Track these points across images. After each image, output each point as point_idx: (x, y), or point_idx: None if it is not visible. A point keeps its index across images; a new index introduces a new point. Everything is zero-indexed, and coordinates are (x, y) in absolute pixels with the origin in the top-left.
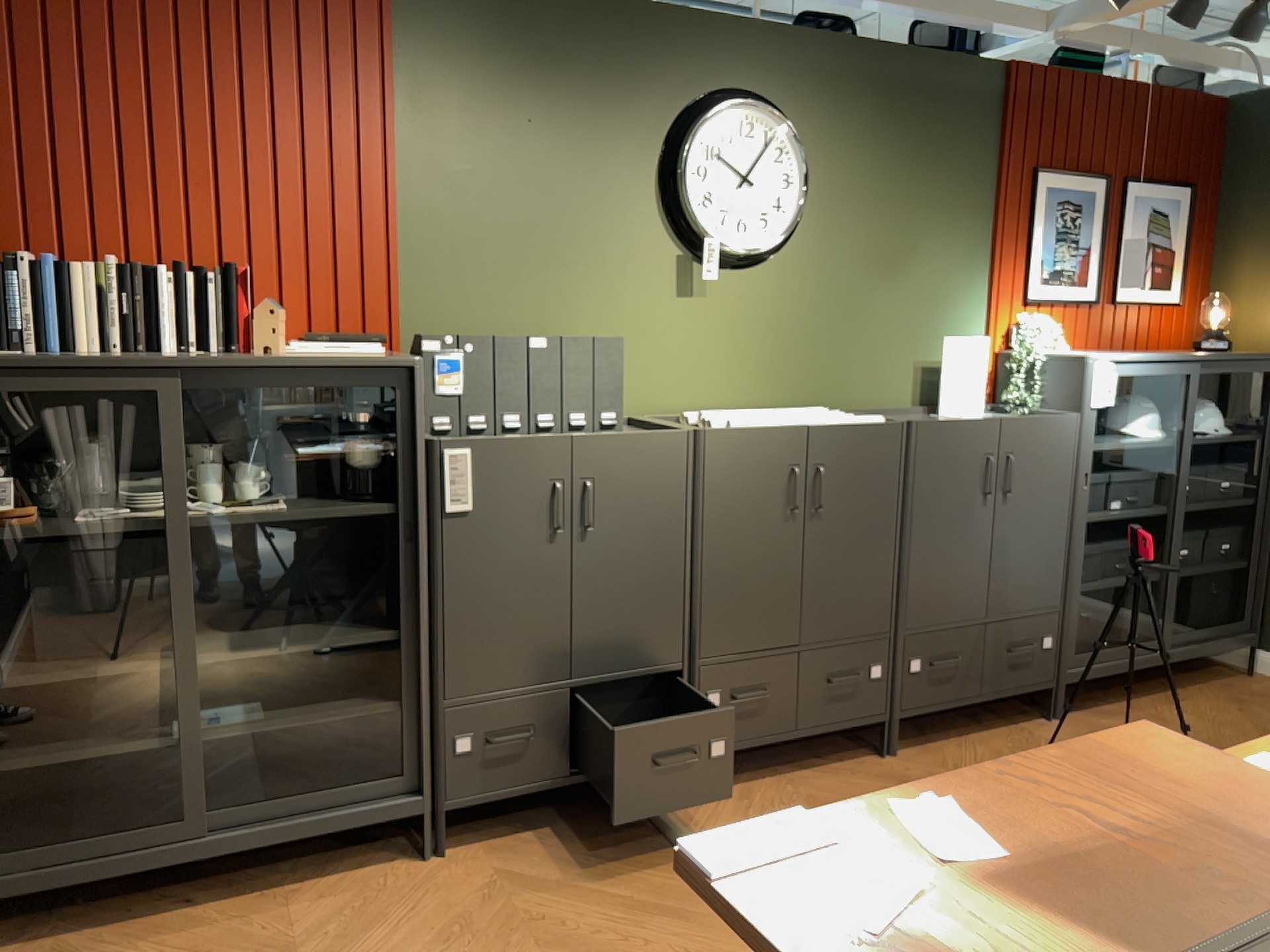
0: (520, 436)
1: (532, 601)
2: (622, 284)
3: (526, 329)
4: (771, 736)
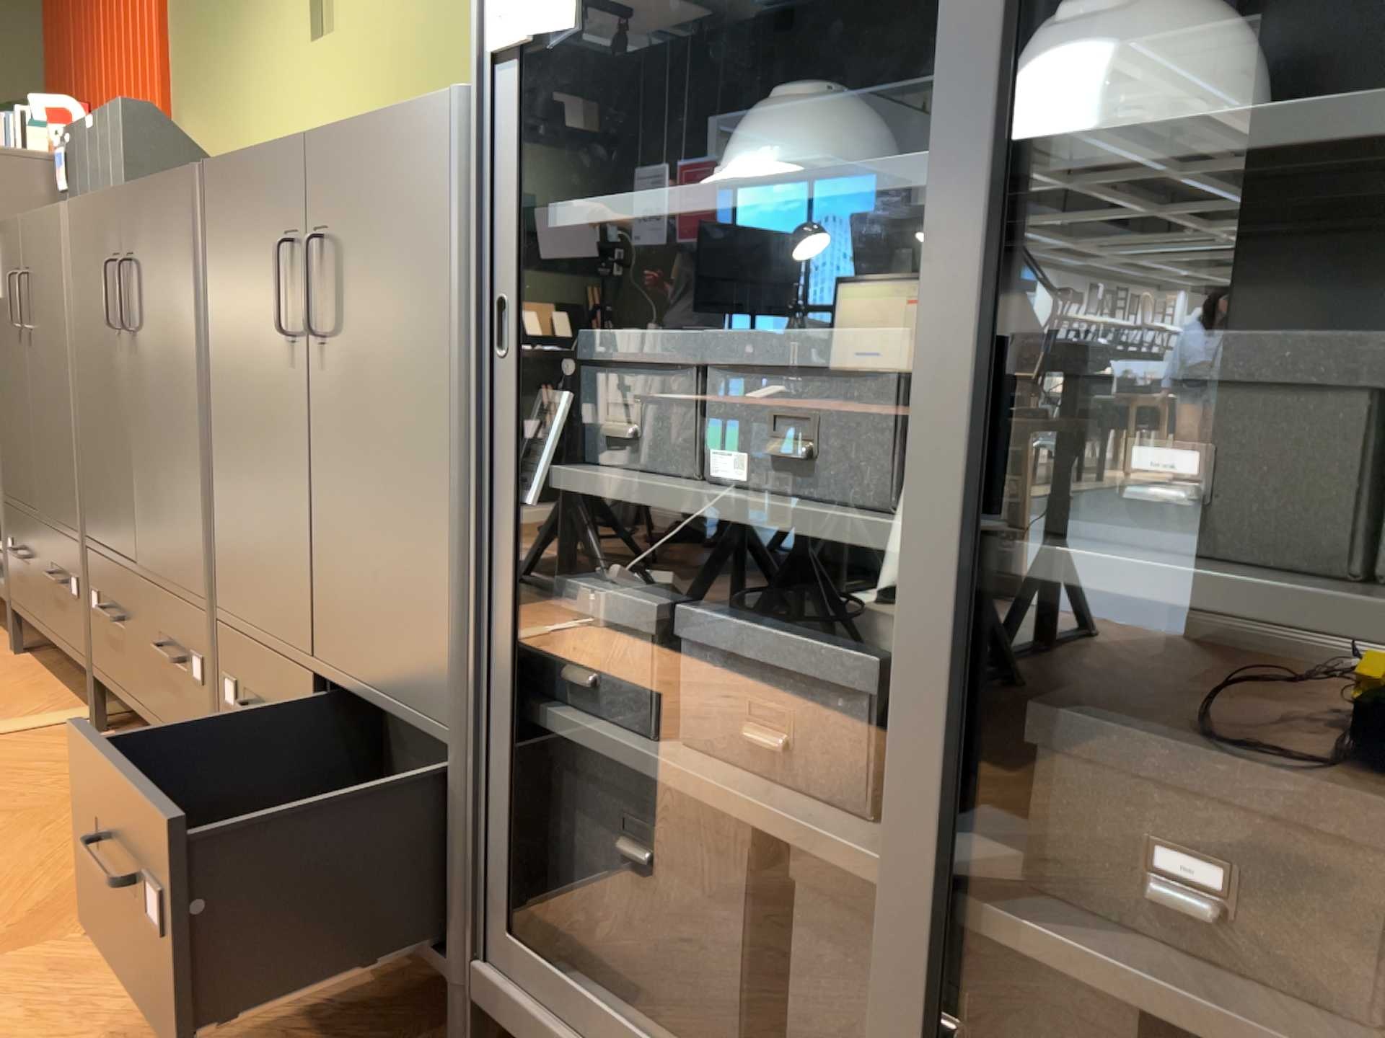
0: (9, 222)
1: (21, 408)
2: (274, 46)
3: (224, 129)
4: (128, 695)
